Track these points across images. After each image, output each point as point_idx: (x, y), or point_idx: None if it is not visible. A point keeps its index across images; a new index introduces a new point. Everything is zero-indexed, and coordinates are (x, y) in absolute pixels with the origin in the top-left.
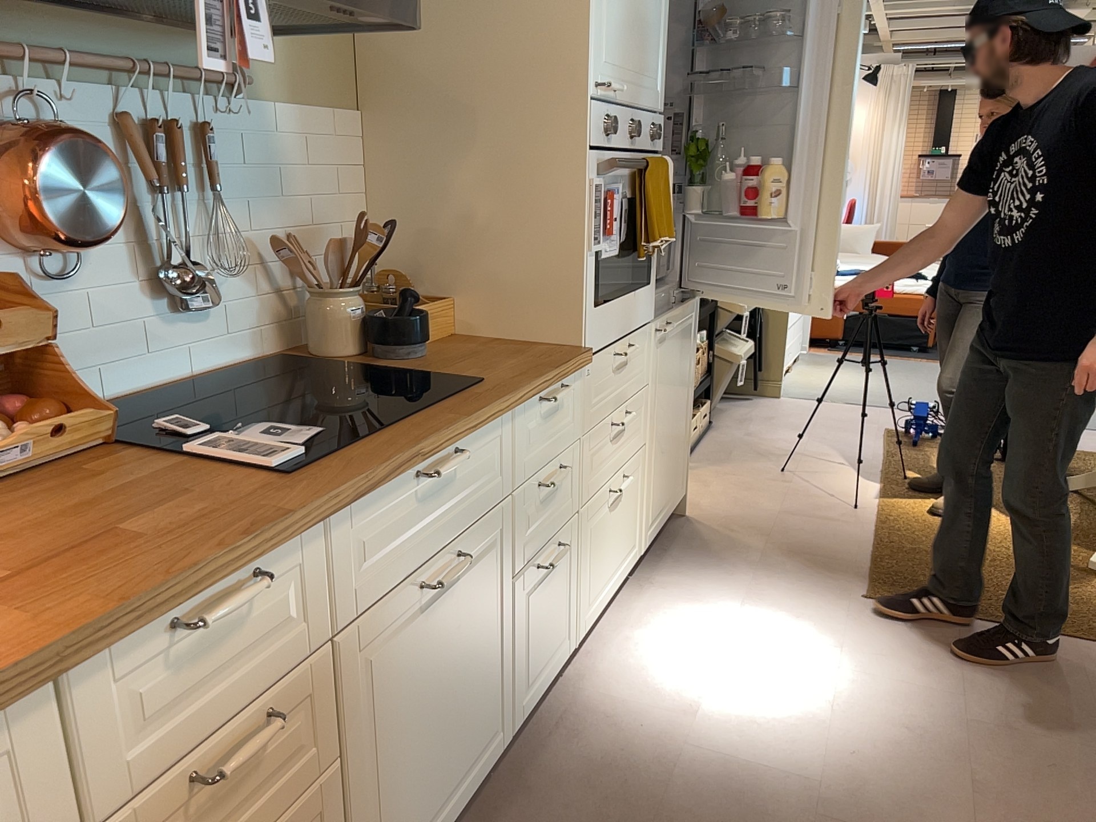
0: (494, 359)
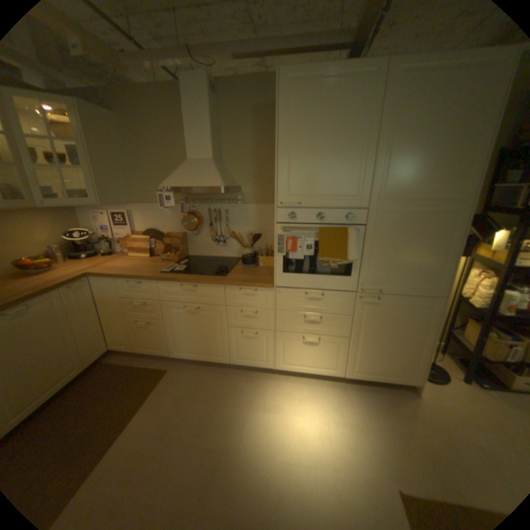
0: (249, 275)
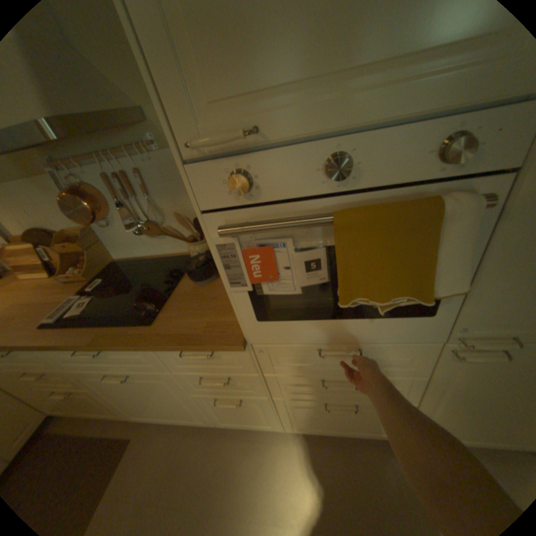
0: (198, 312)
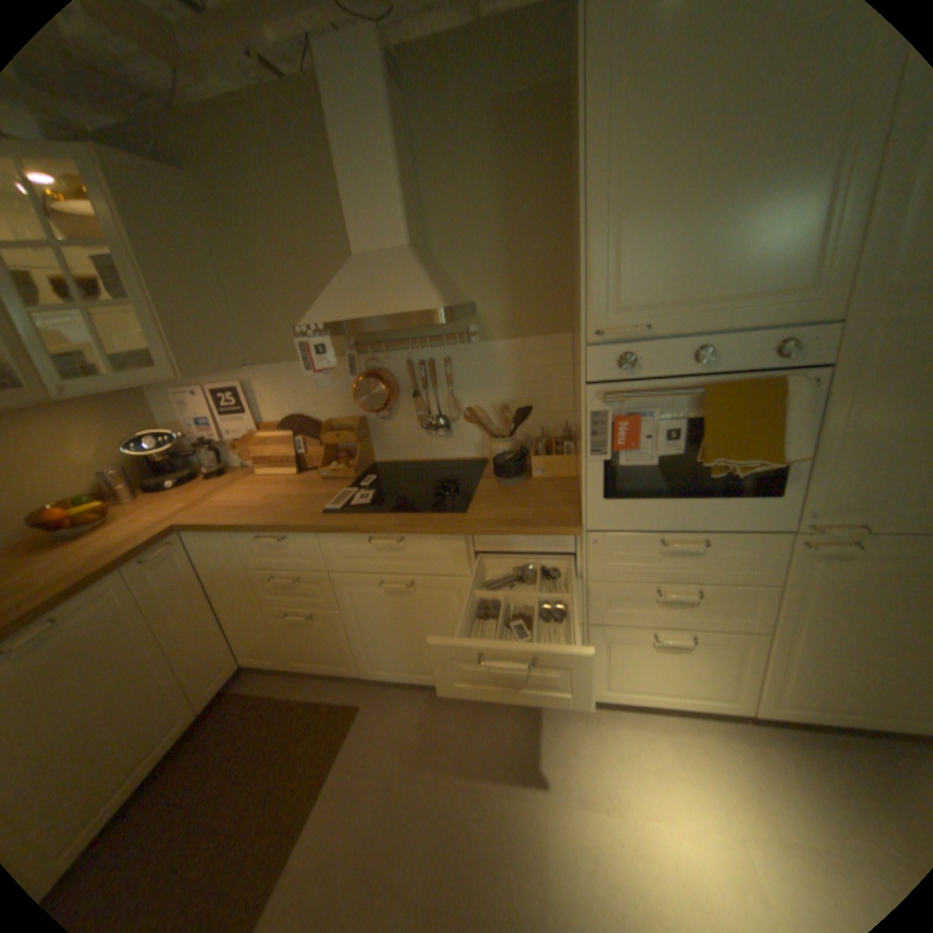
0: (517, 504)
